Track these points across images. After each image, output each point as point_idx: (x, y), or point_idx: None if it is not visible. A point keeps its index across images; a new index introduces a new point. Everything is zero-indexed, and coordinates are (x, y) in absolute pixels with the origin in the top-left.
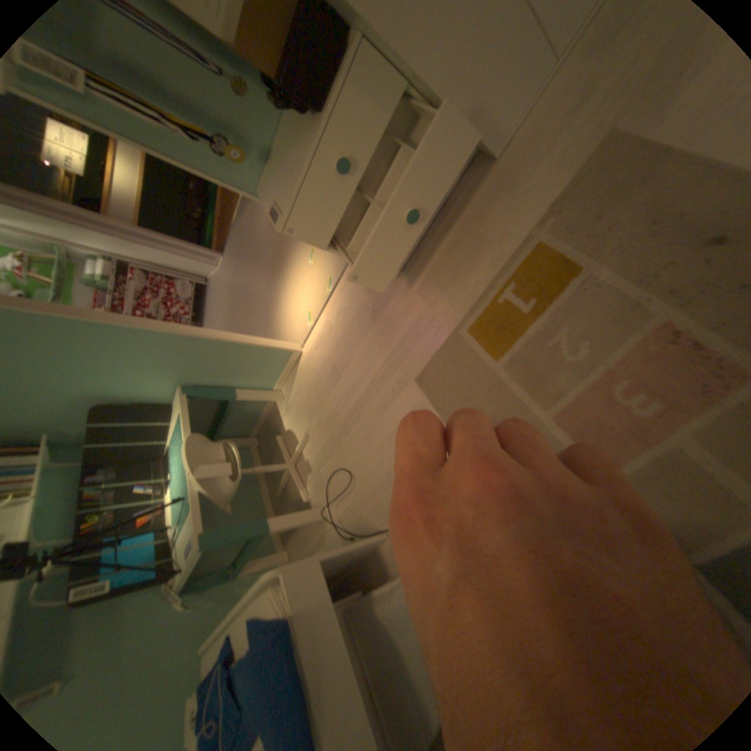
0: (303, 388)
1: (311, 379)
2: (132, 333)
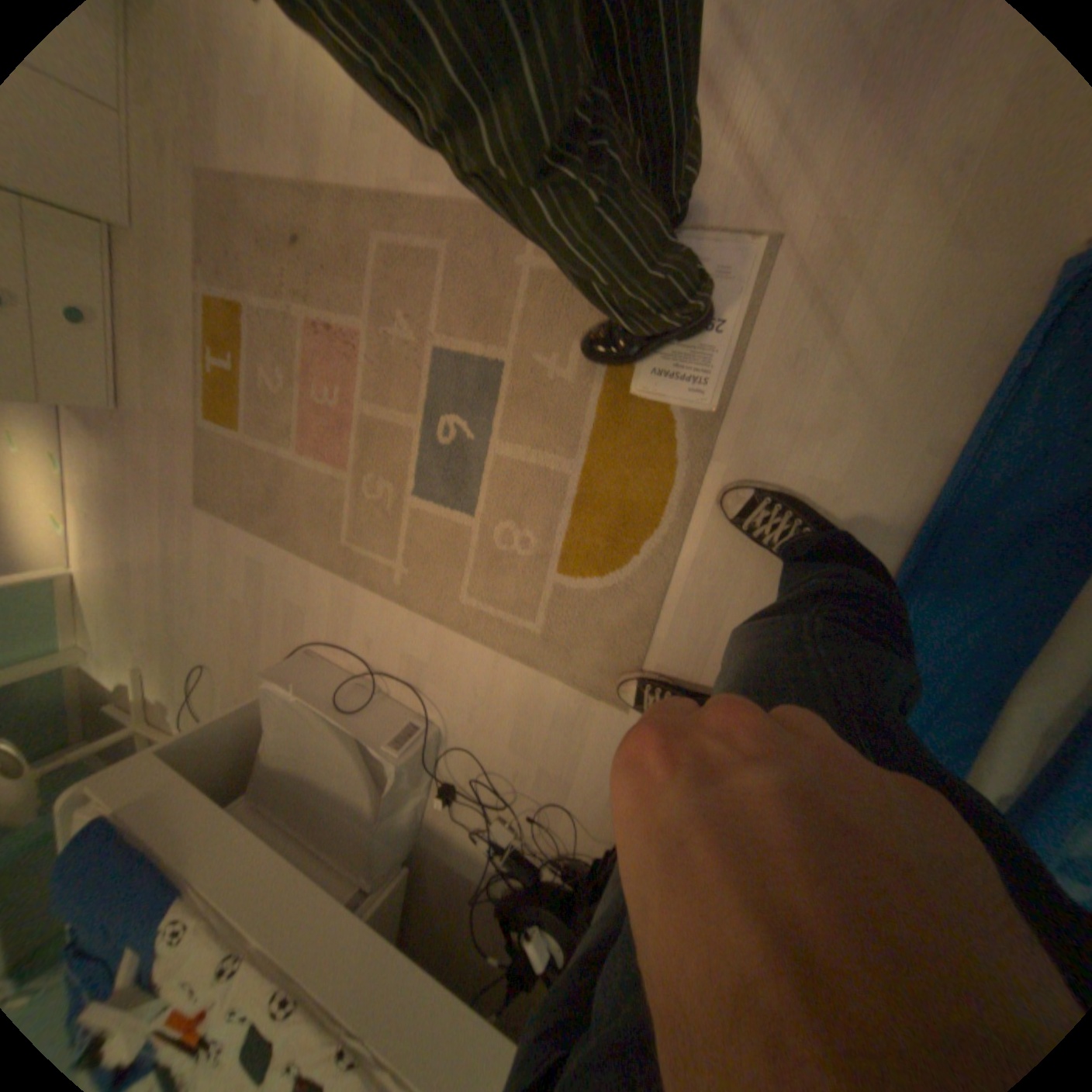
0: (98, 618)
1: (101, 599)
2: None
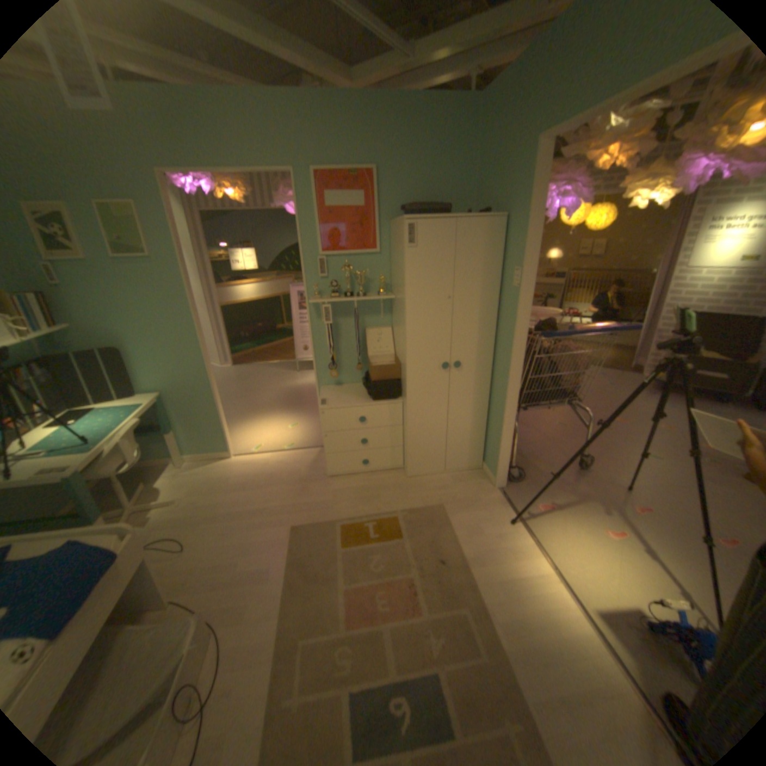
0: (205, 477)
1: (218, 478)
2: (195, 357)
